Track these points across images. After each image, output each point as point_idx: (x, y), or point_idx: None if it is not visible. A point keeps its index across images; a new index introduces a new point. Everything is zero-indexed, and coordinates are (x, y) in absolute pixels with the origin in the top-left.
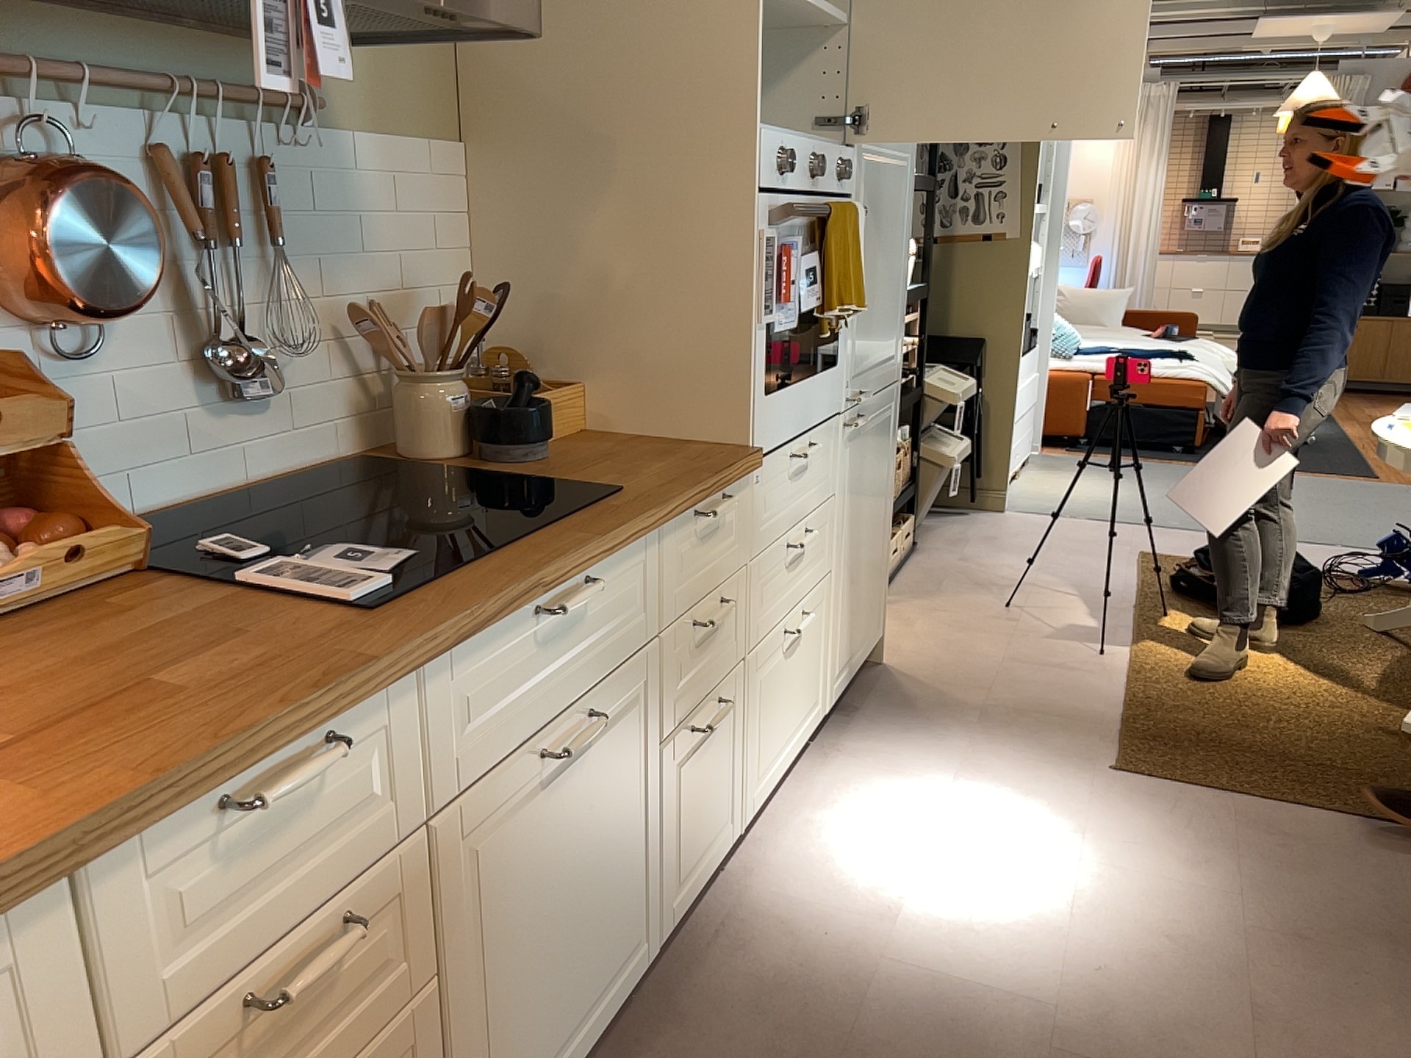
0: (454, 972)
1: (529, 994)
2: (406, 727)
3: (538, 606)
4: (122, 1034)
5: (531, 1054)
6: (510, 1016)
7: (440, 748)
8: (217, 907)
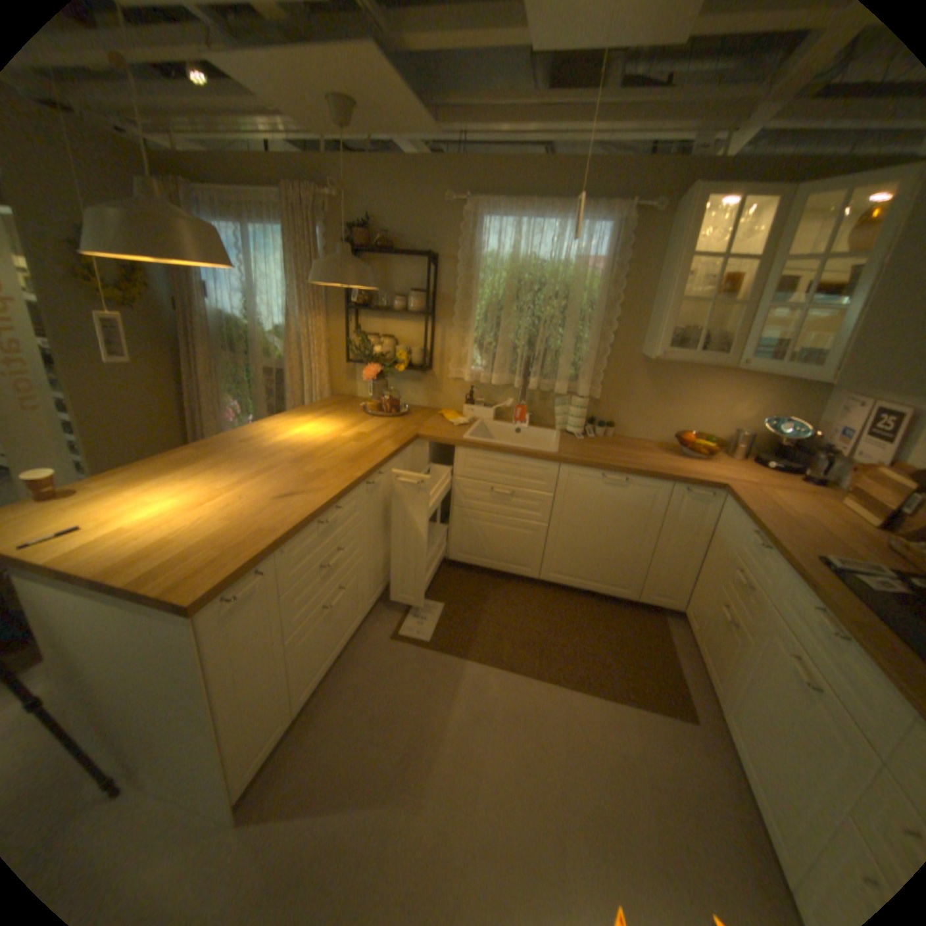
0: (756, 656)
1: (759, 718)
2: (783, 576)
3: (827, 611)
4: (739, 548)
5: (750, 736)
6: (754, 707)
7: (785, 595)
8: (751, 551)
